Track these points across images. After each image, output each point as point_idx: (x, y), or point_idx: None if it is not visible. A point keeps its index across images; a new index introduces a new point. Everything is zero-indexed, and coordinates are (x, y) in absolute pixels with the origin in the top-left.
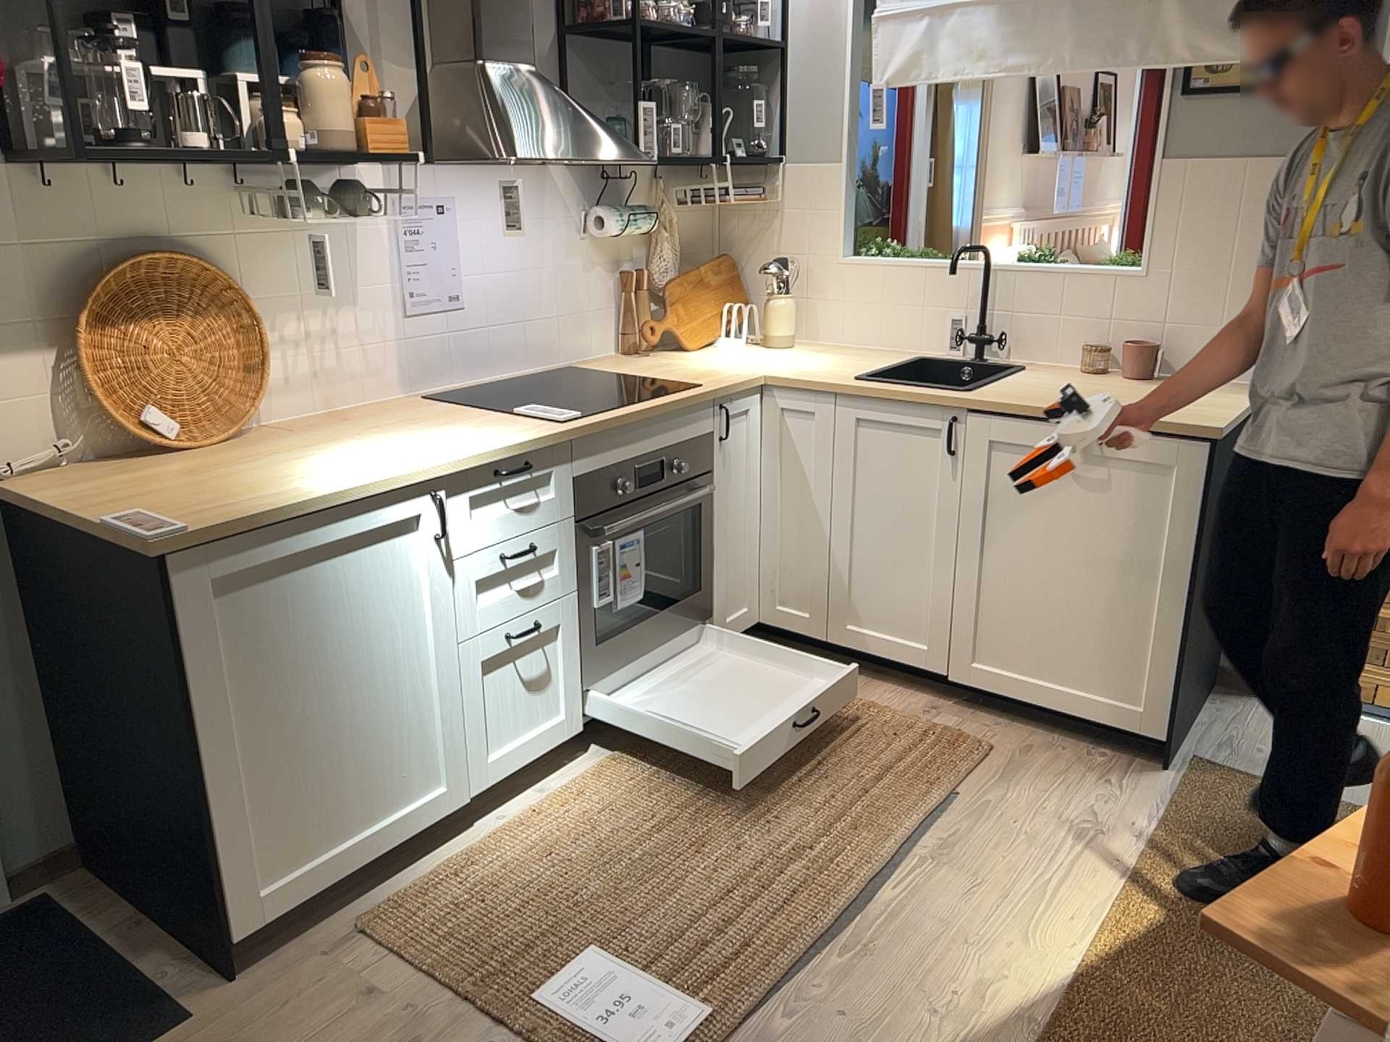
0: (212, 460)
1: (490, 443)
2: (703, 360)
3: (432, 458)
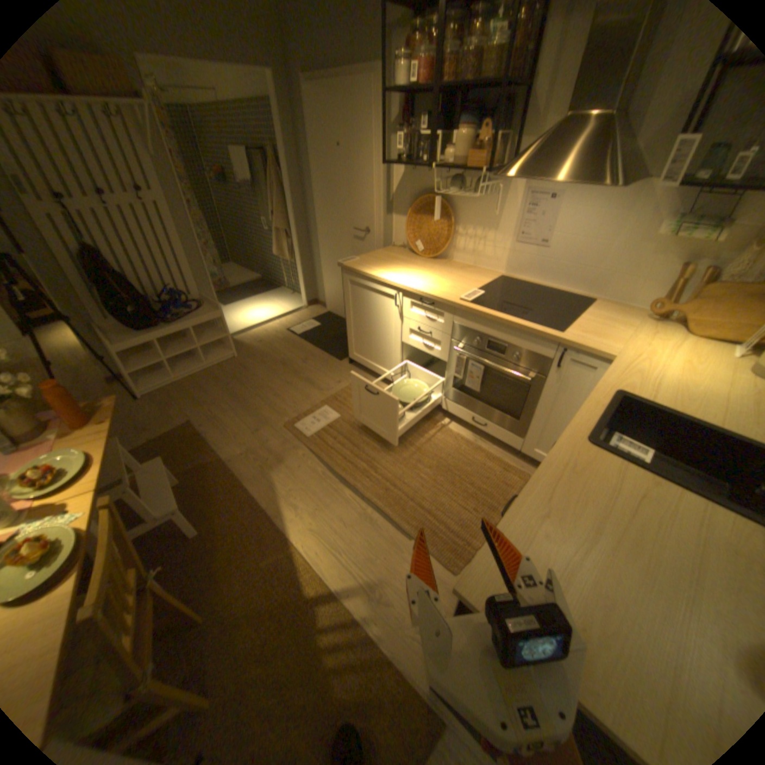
0: (410, 259)
1: (424, 289)
2: (660, 338)
3: (406, 282)
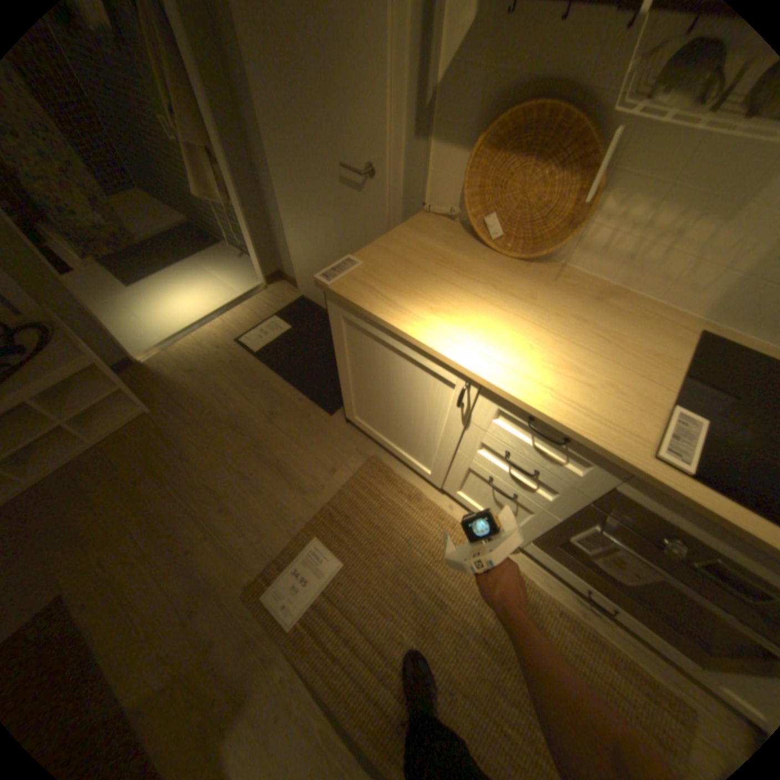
0: (477, 262)
1: (551, 402)
2: None
3: (495, 367)
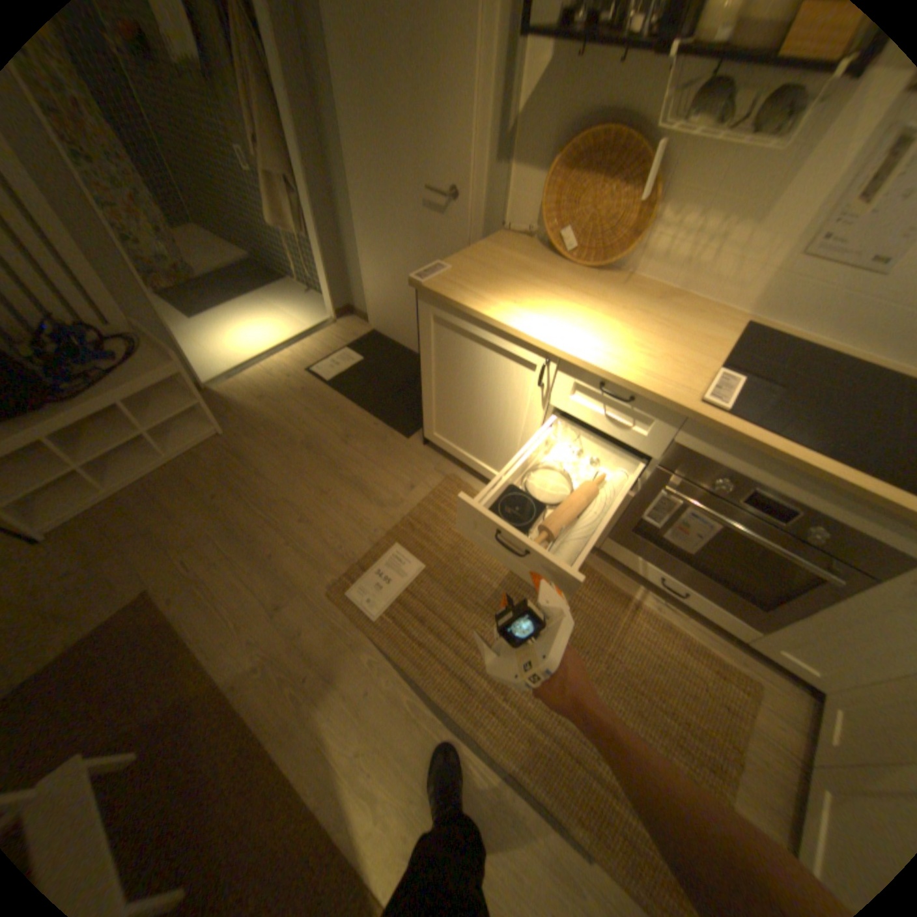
0: (553, 271)
1: (615, 366)
2: None
3: (569, 343)
